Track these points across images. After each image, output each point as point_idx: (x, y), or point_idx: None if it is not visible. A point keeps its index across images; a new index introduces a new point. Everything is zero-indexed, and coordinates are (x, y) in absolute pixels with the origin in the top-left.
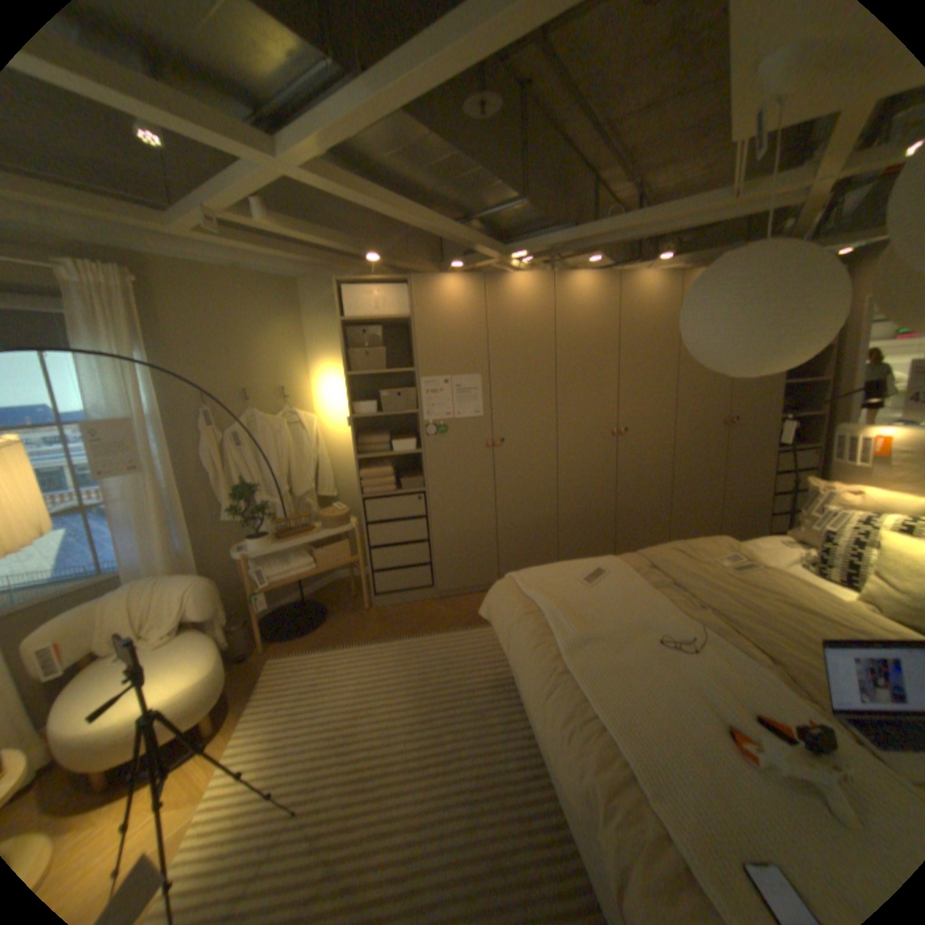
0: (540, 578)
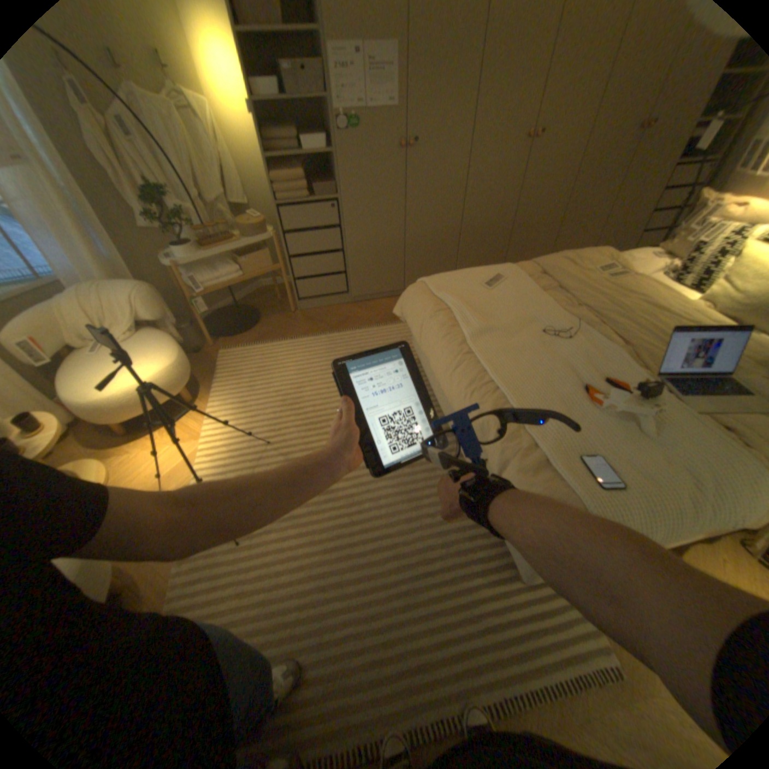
0: (446, 283)
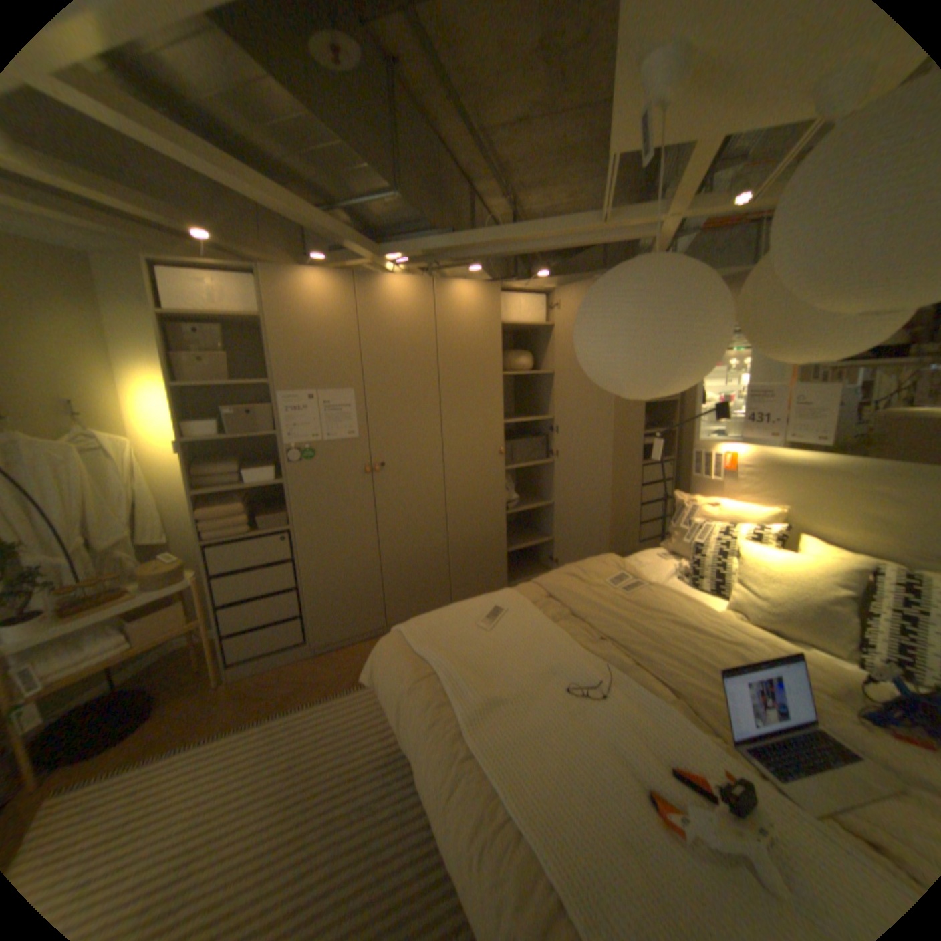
0: (432, 628)
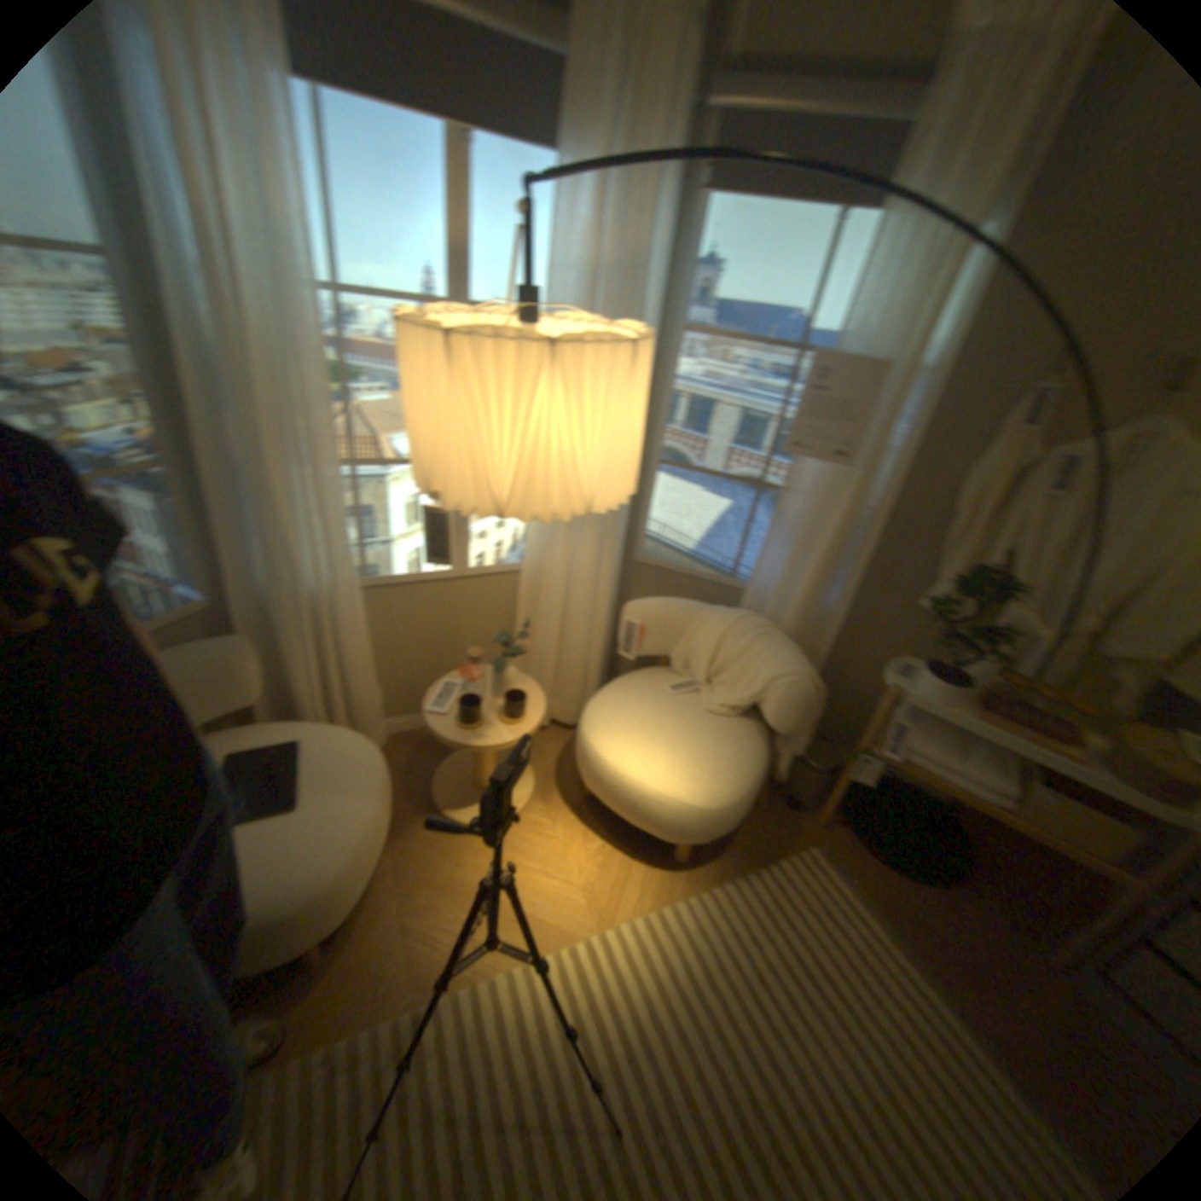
0: None
